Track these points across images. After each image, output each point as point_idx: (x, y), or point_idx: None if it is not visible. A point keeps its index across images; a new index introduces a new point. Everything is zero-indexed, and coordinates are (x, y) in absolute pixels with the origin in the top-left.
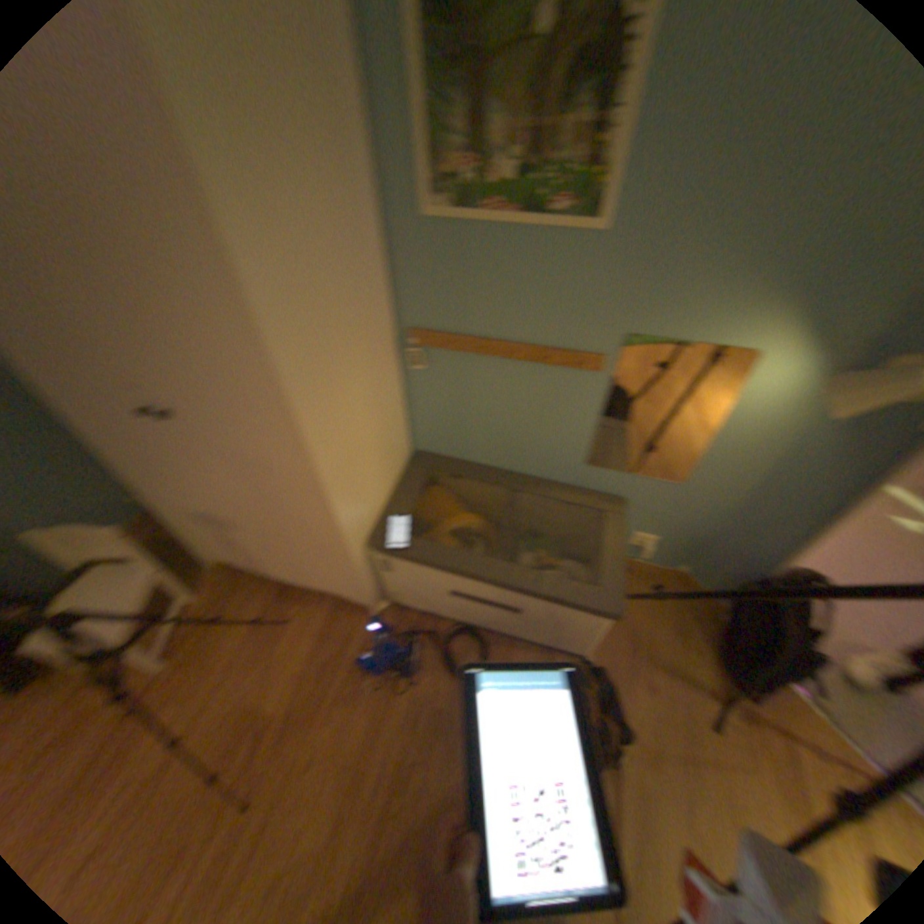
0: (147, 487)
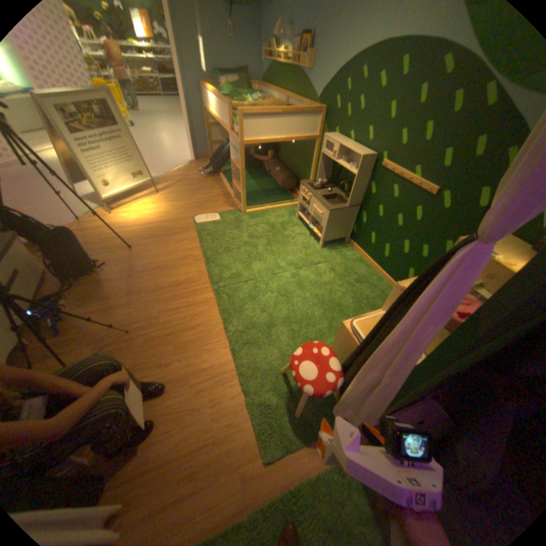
0: None
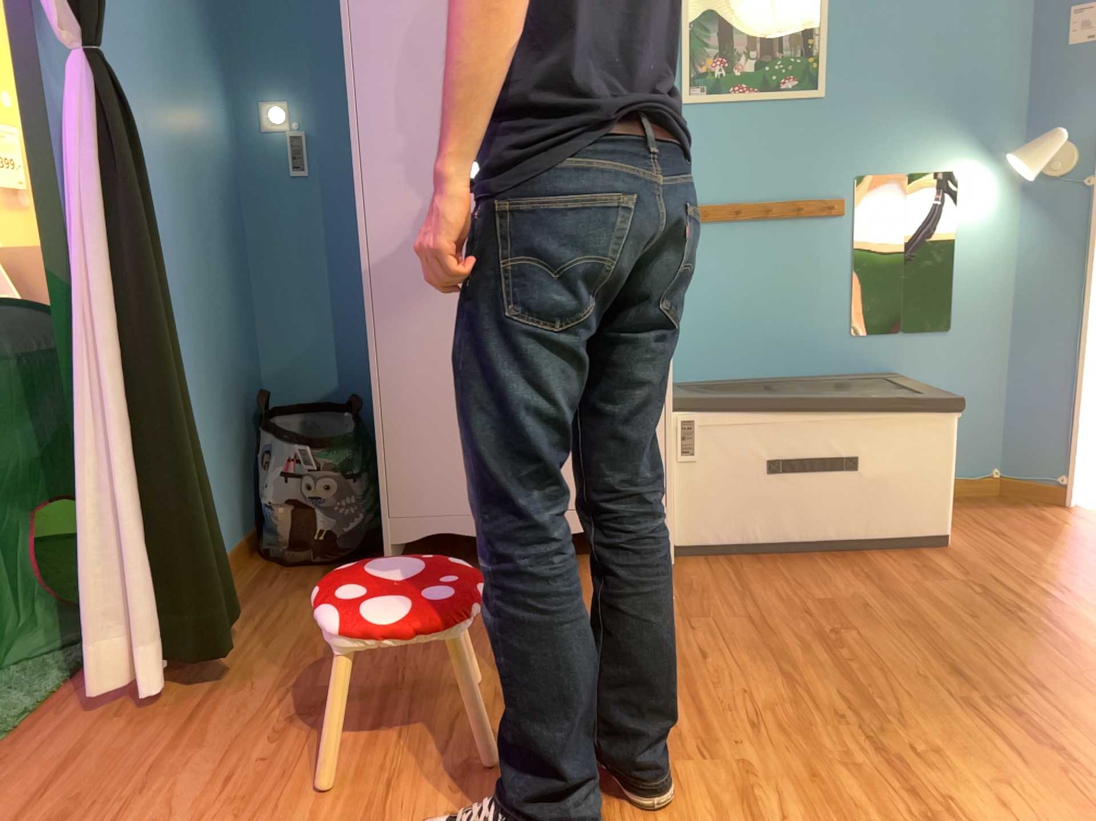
0: (383, 375)
